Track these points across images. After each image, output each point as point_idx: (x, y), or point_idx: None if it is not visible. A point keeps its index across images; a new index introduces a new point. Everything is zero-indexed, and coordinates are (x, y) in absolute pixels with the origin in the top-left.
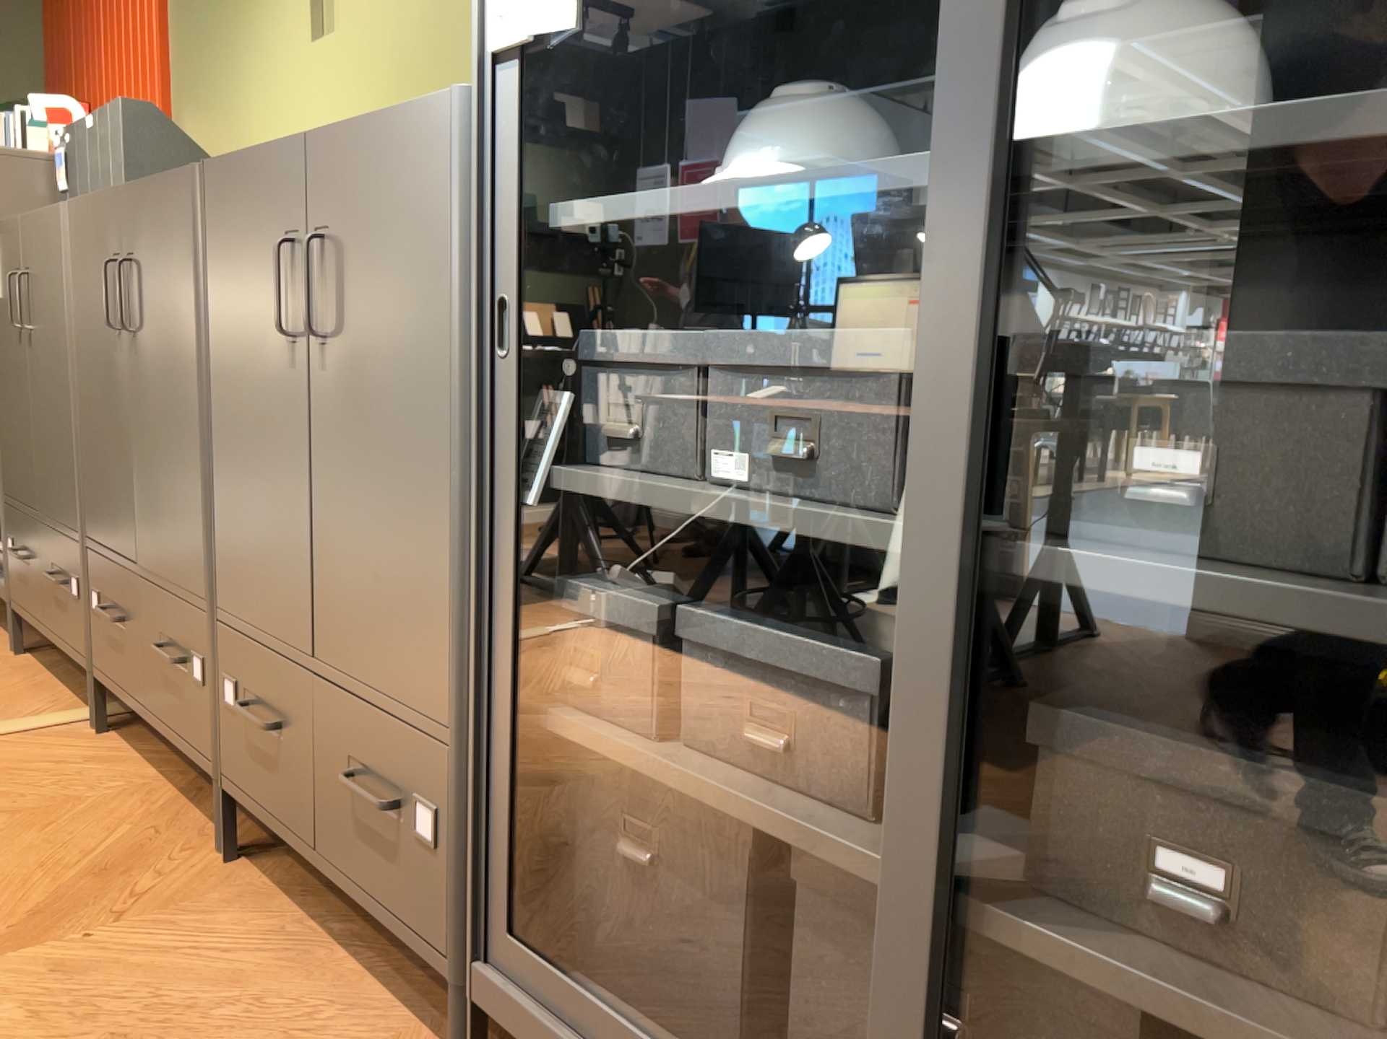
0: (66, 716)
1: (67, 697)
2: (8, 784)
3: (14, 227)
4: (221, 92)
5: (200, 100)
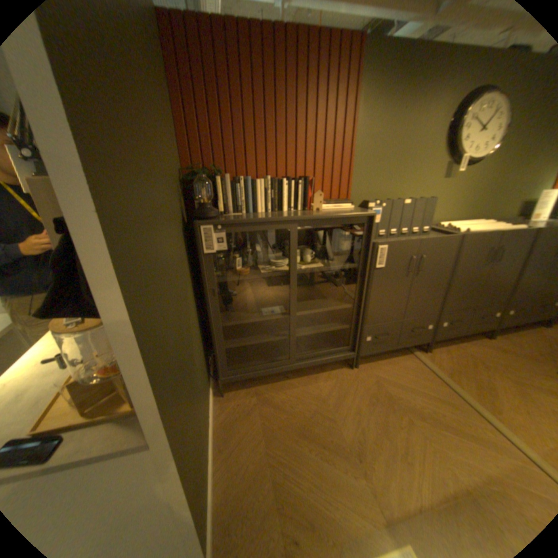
0: (422, 356)
1: (401, 358)
2: (466, 365)
3: (414, 242)
4: (389, 181)
5: (373, 182)
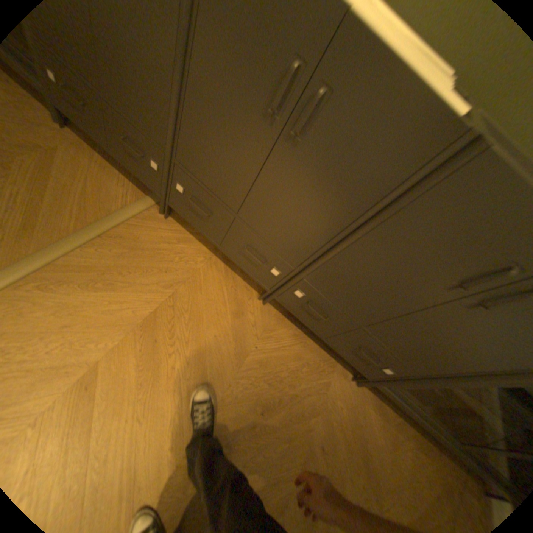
0: (144, 204)
1: (125, 181)
2: (162, 259)
3: None
4: None
5: None
